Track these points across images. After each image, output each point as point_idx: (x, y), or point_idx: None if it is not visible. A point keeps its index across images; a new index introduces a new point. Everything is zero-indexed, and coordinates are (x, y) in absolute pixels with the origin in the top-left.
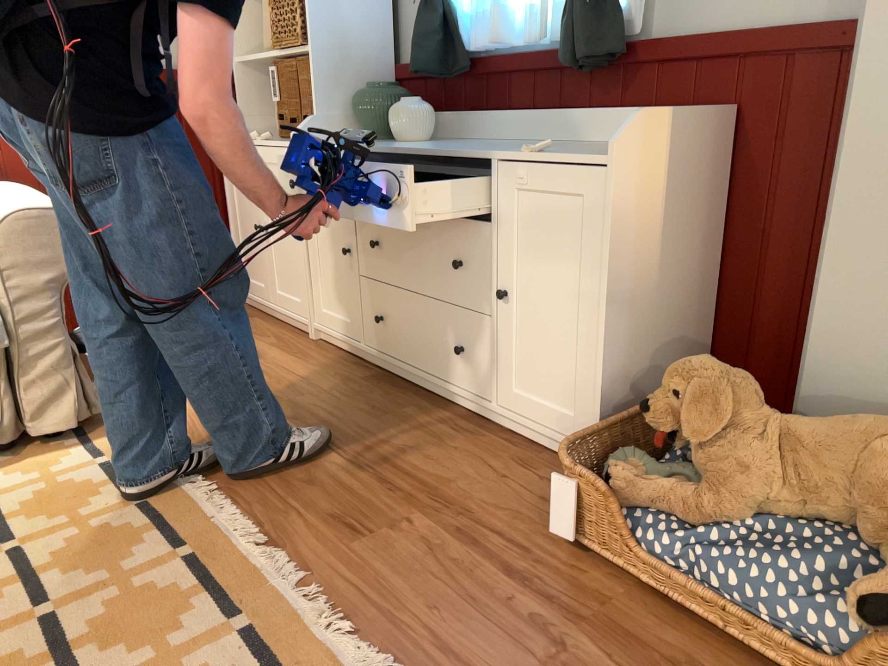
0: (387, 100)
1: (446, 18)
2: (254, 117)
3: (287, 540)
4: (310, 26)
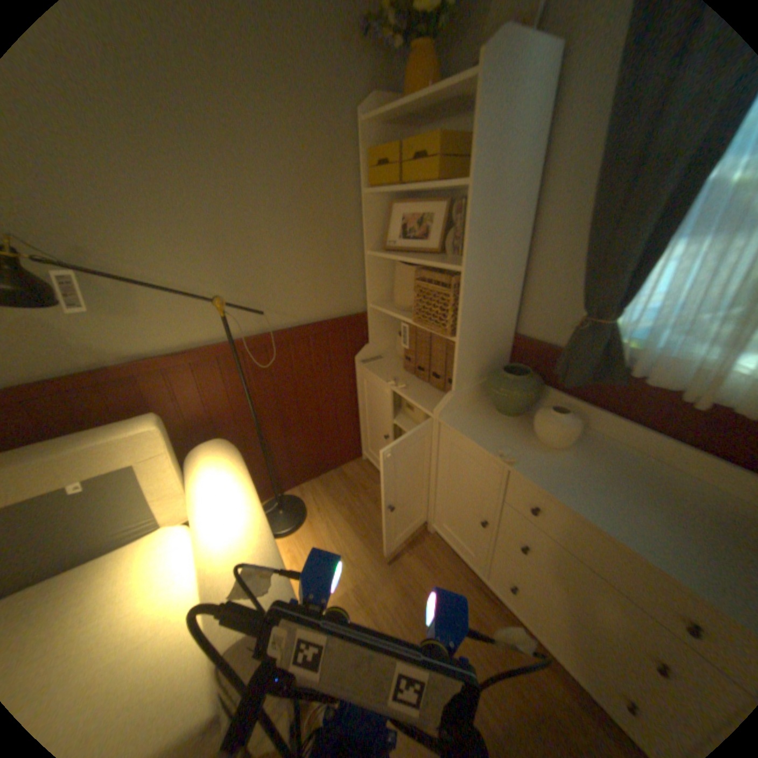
0: (531, 394)
1: (618, 341)
2: (381, 340)
3: None
4: (462, 323)
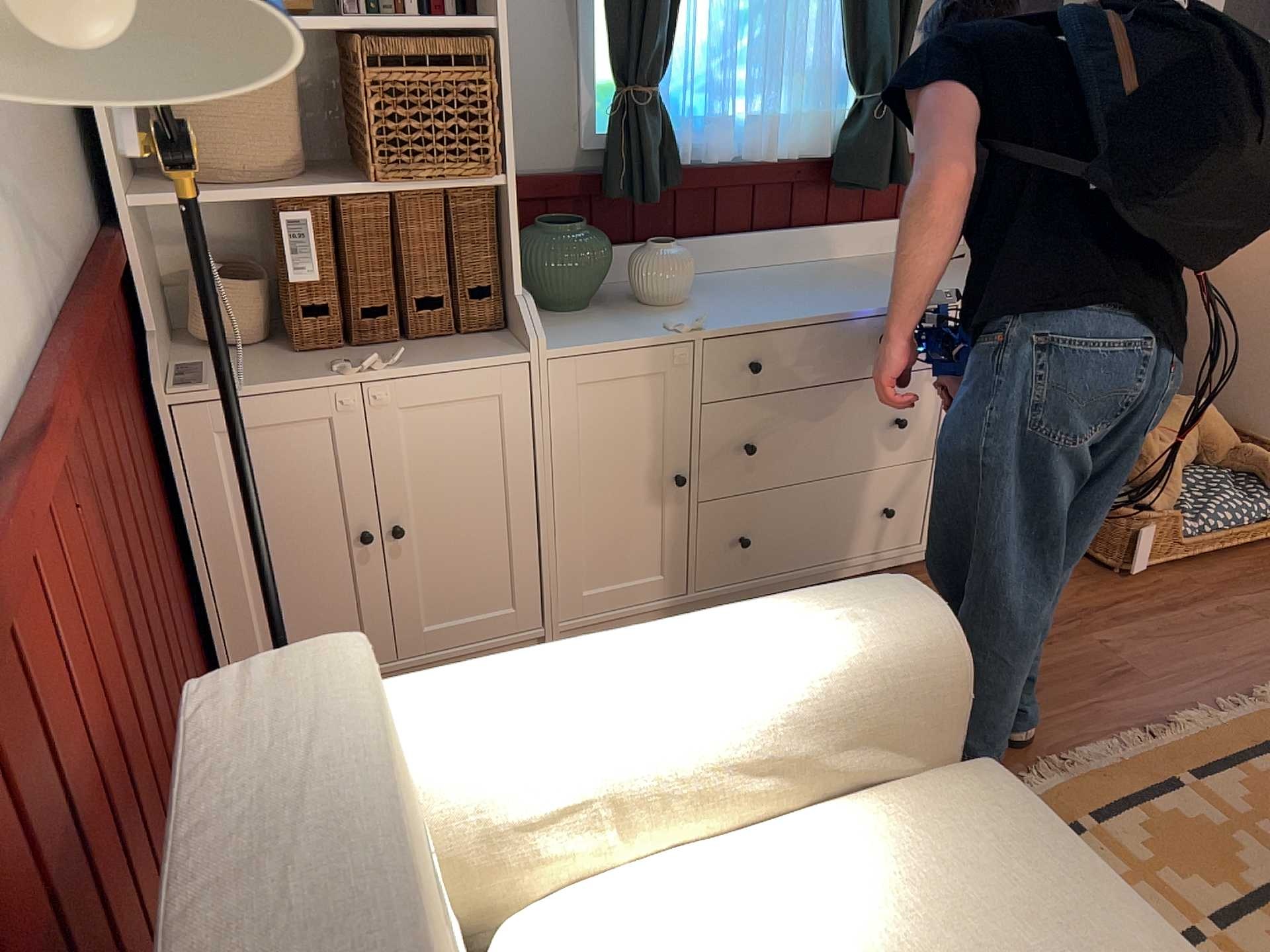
0: (609, 245)
1: (665, 119)
2: (159, 320)
3: (1146, 716)
4: (508, 141)
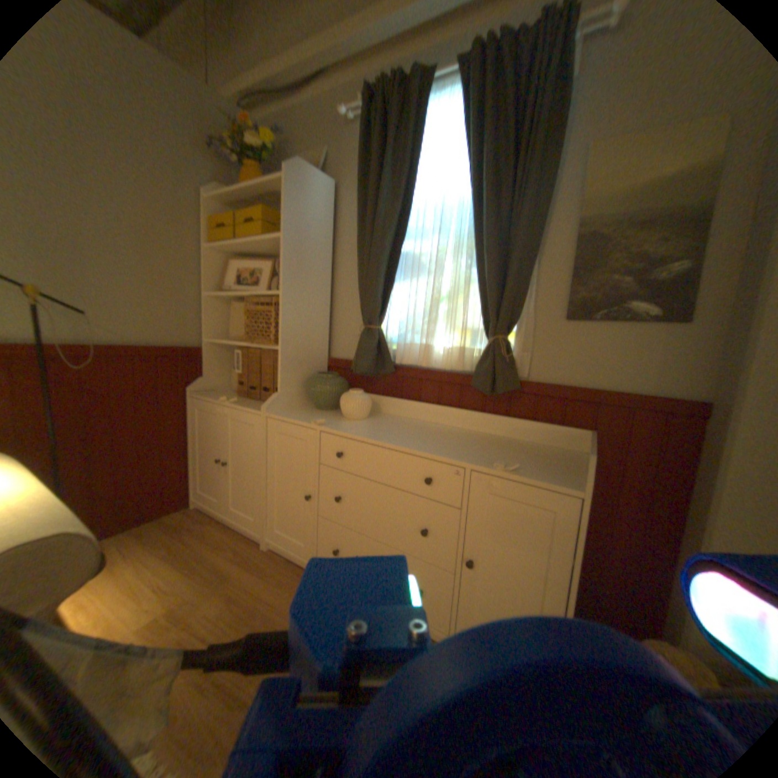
0: (337, 387)
1: (383, 341)
2: (215, 376)
3: None
4: (282, 333)
